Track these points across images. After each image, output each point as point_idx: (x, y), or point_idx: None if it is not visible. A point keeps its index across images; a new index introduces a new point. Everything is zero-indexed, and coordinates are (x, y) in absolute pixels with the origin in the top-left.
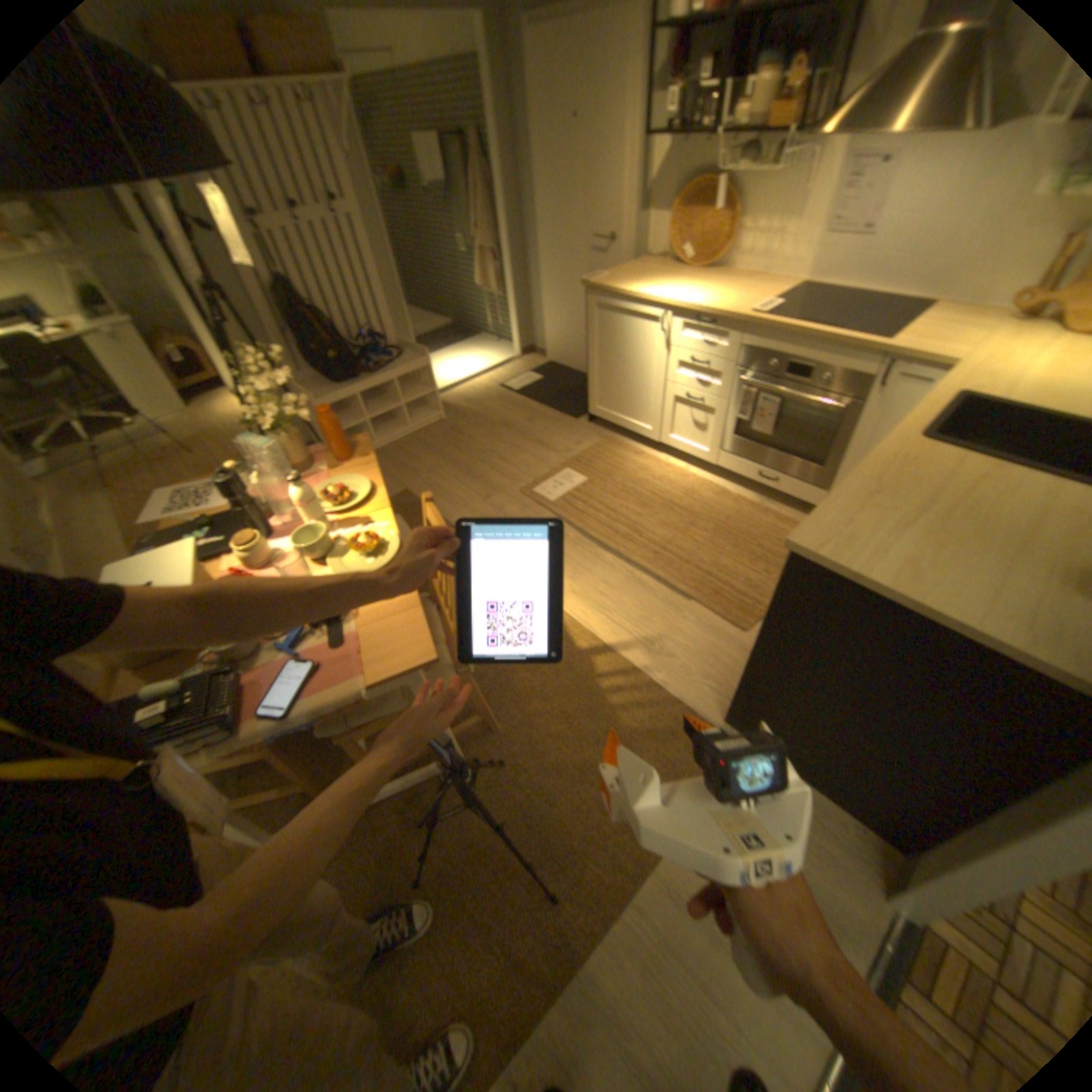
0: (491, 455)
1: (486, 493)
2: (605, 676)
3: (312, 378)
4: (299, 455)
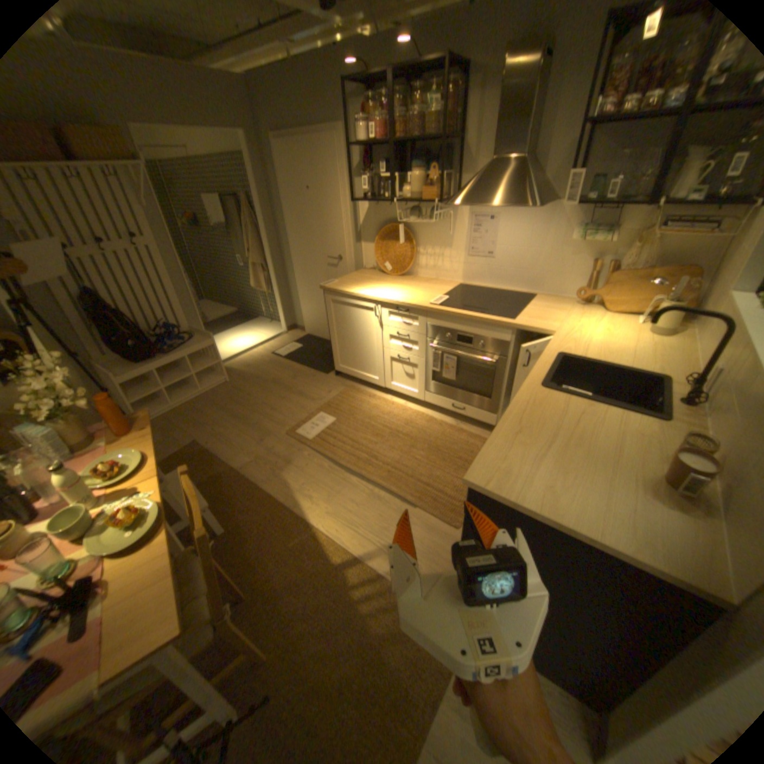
0: (263, 406)
1: (258, 438)
2: (355, 587)
3: (113, 360)
4: (80, 434)
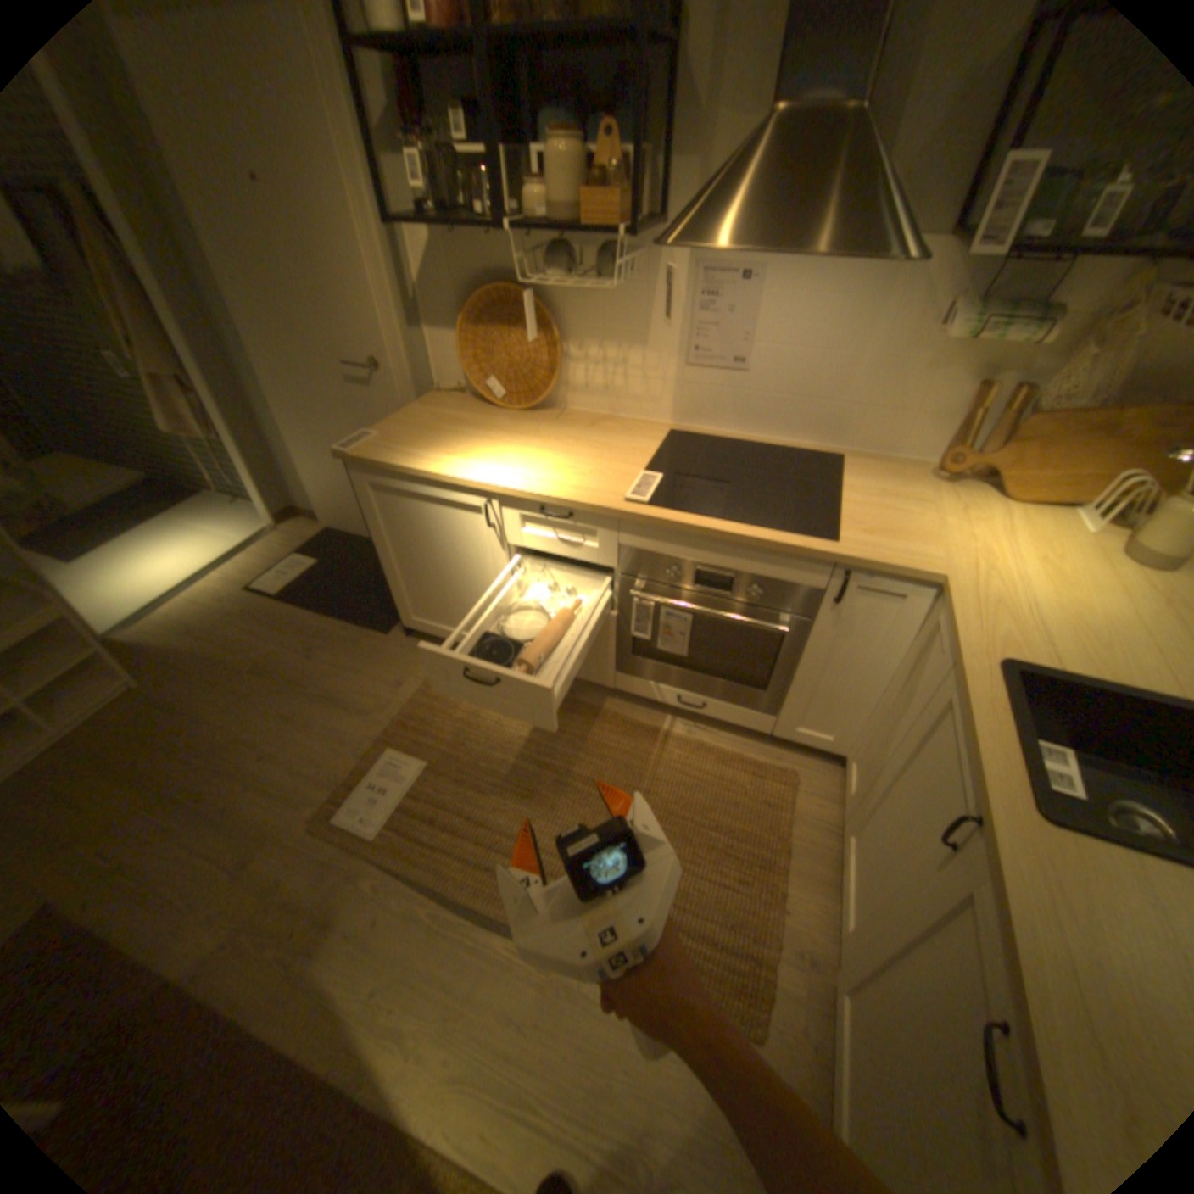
0: (237, 751)
1: (234, 858)
2: None
3: None
4: None
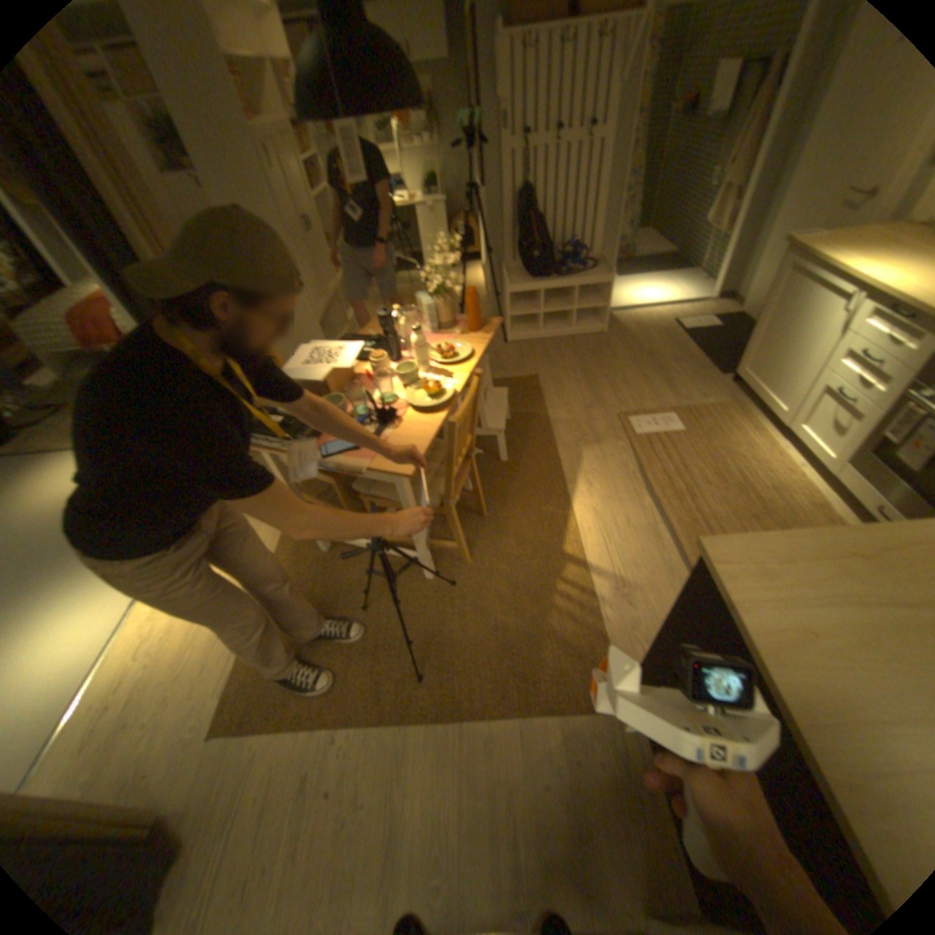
0: (617, 375)
1: (588, 403)
2: (565, 582)
3: (517, 268)
4: (450, 318)
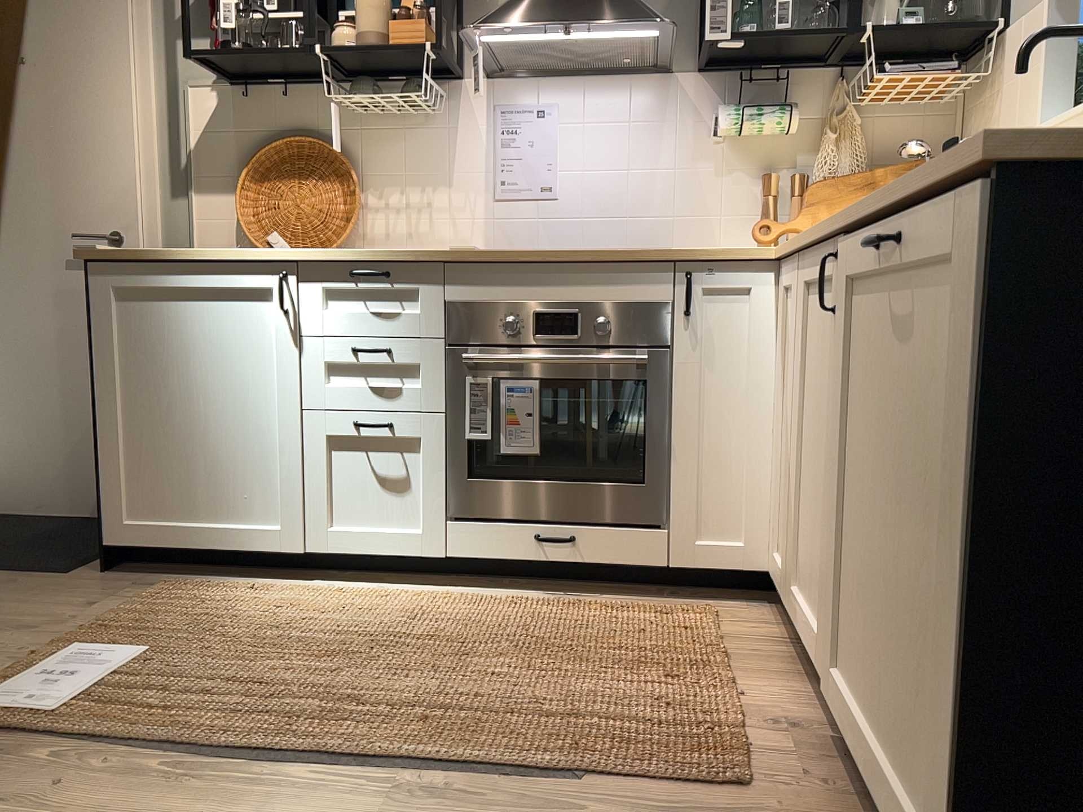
0: None
1: None
2: None
3: None
4: None
